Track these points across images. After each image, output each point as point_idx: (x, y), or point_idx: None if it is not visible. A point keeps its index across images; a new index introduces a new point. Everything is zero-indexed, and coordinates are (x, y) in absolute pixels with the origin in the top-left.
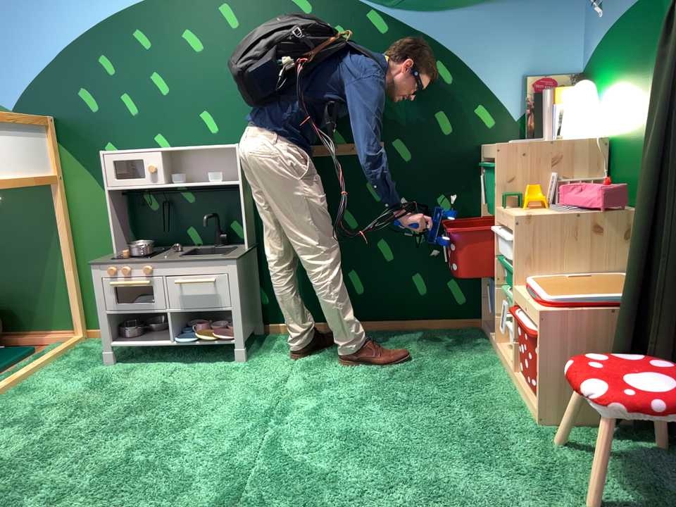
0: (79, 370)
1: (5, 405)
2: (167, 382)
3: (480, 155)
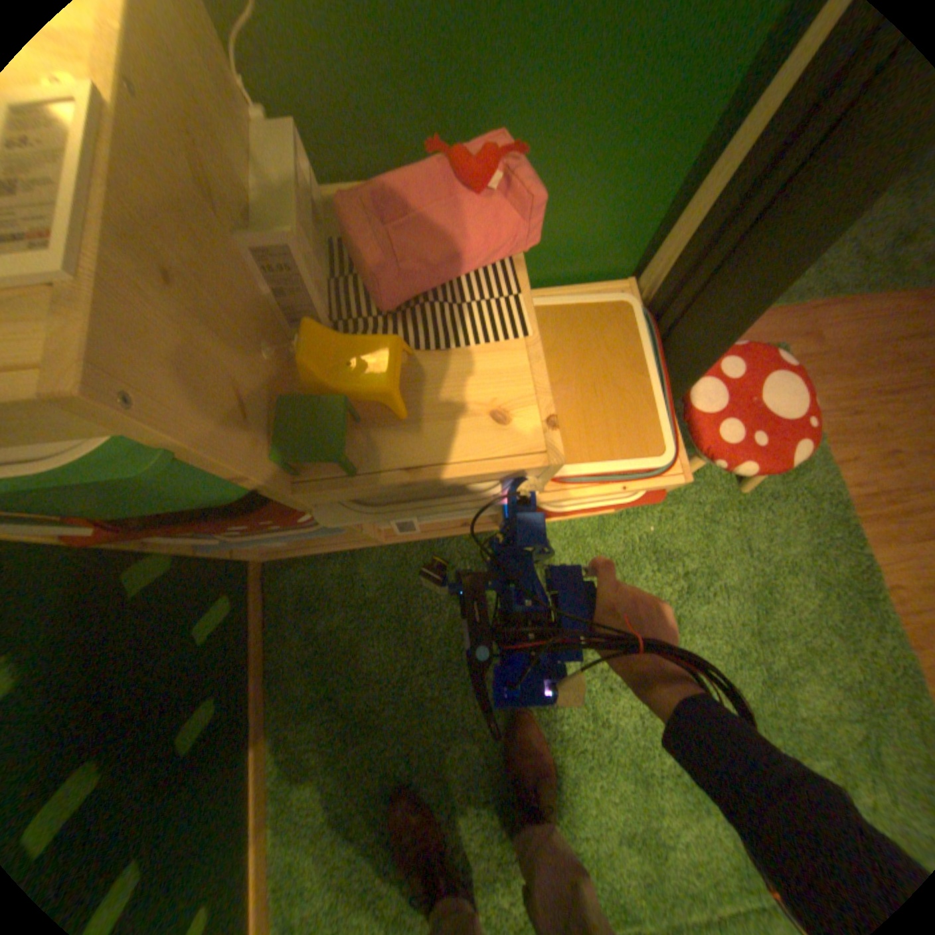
0: None
1: None
2: None
3: None
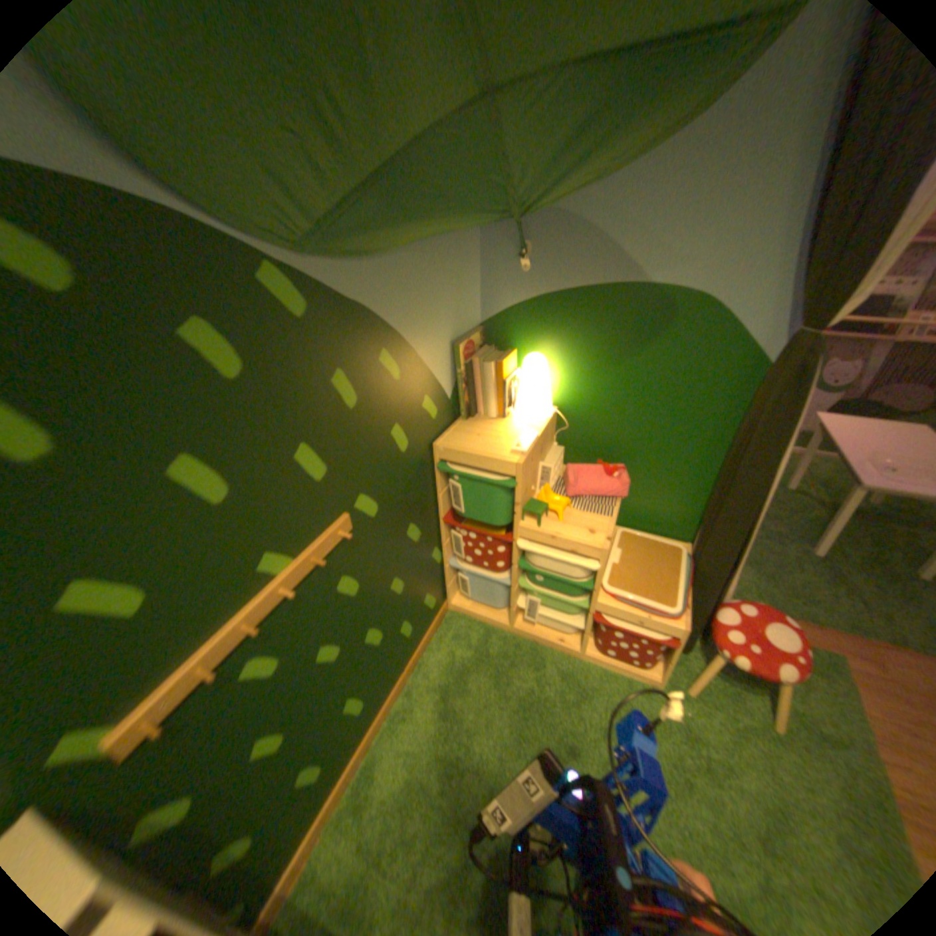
0: None
1: None
2: None
3: (435, 456)
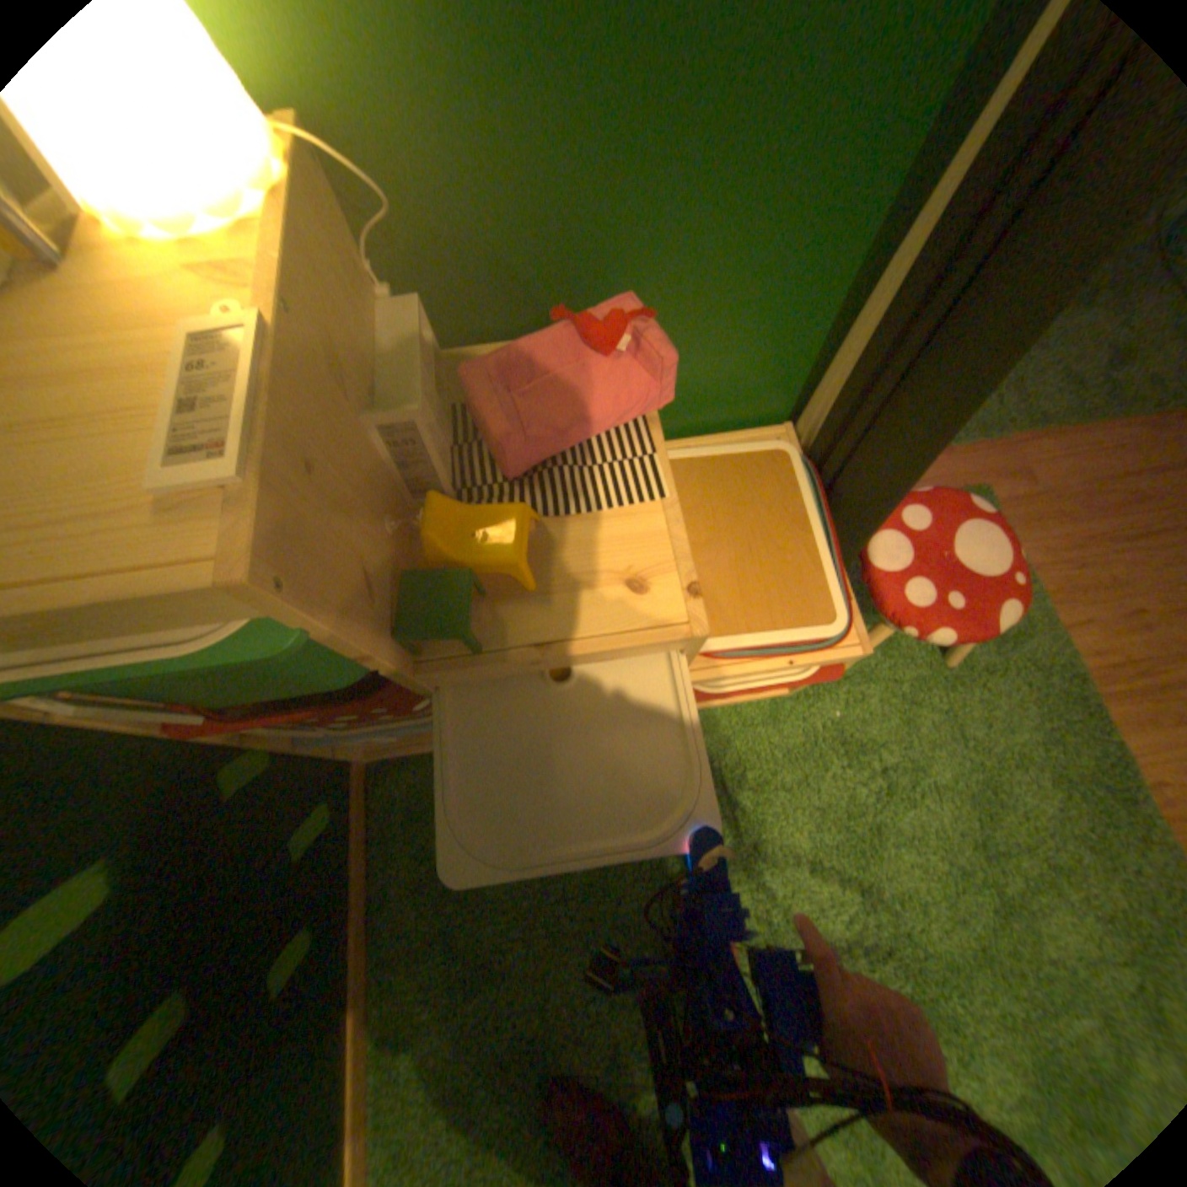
0: None
1: None
2: None
3: None
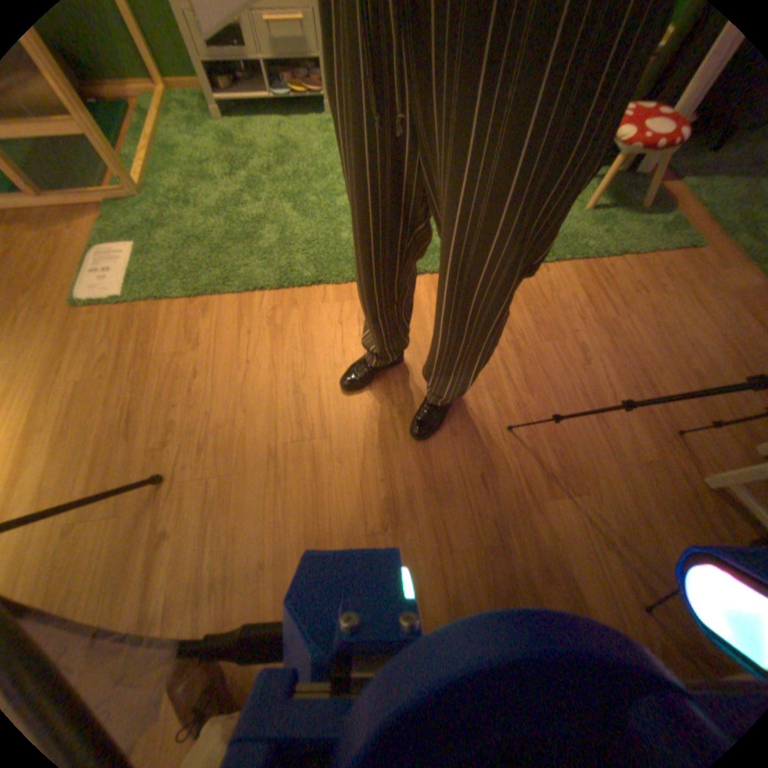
0: (193, 124)
1: (162, 160)
2: (279, 134)
3: None
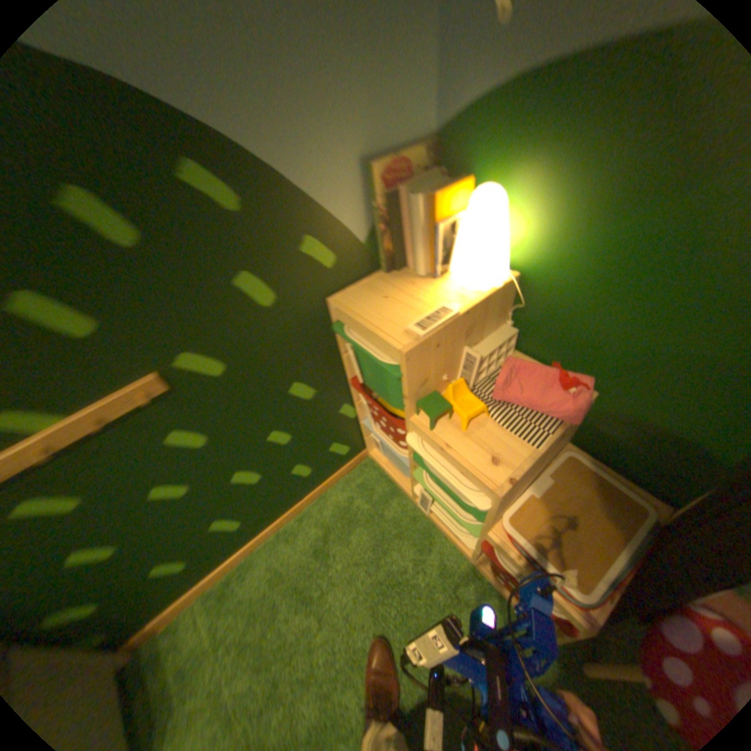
0: None
1: None
2: None
3: (333, 313)
